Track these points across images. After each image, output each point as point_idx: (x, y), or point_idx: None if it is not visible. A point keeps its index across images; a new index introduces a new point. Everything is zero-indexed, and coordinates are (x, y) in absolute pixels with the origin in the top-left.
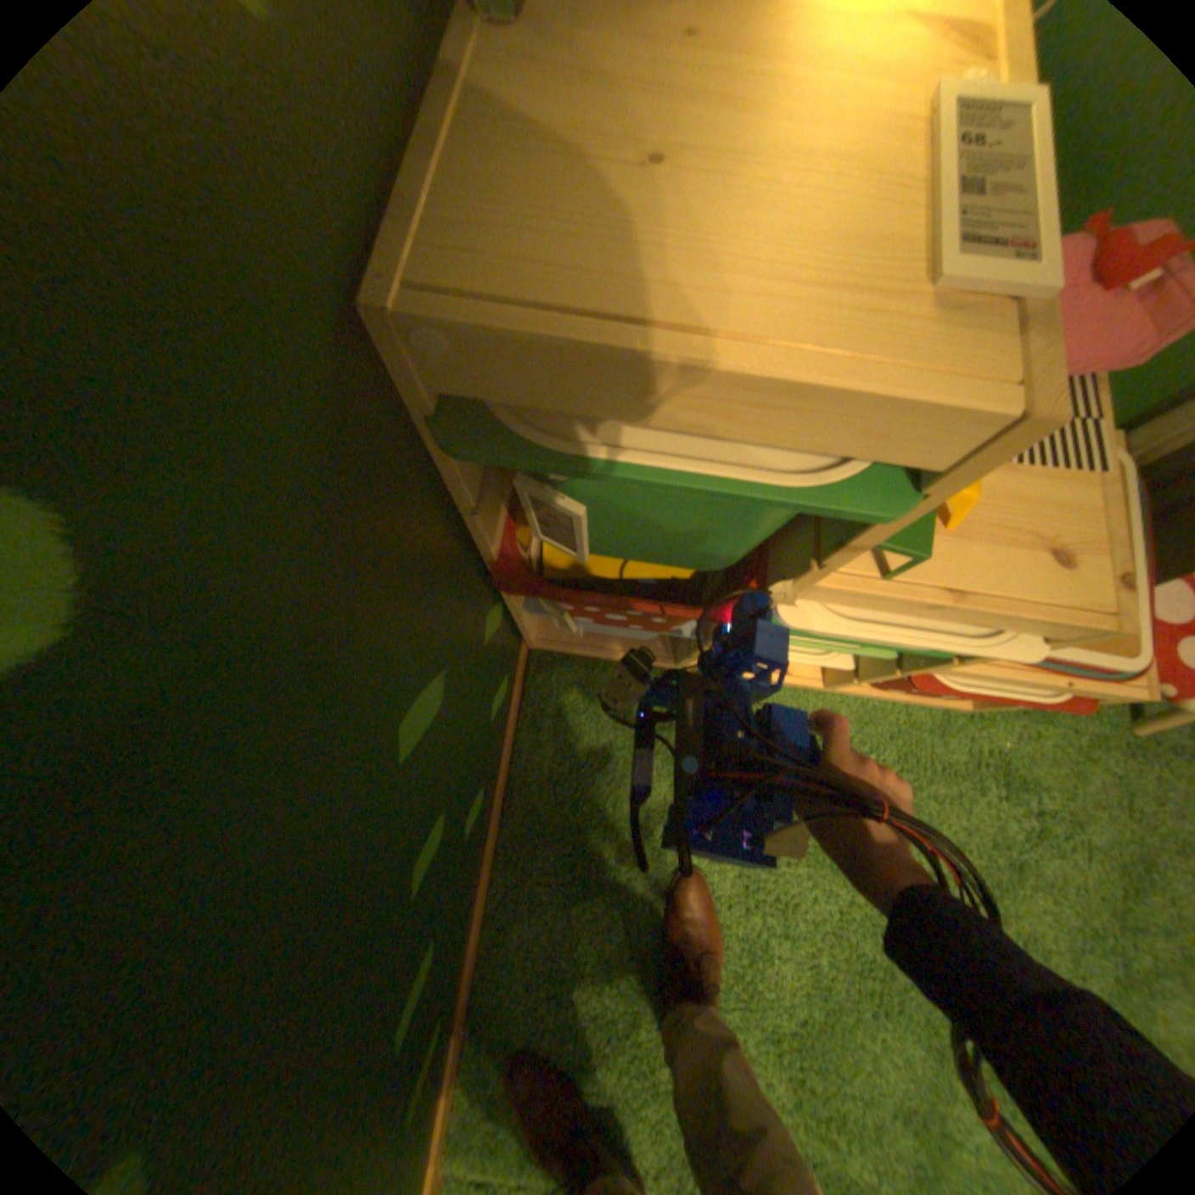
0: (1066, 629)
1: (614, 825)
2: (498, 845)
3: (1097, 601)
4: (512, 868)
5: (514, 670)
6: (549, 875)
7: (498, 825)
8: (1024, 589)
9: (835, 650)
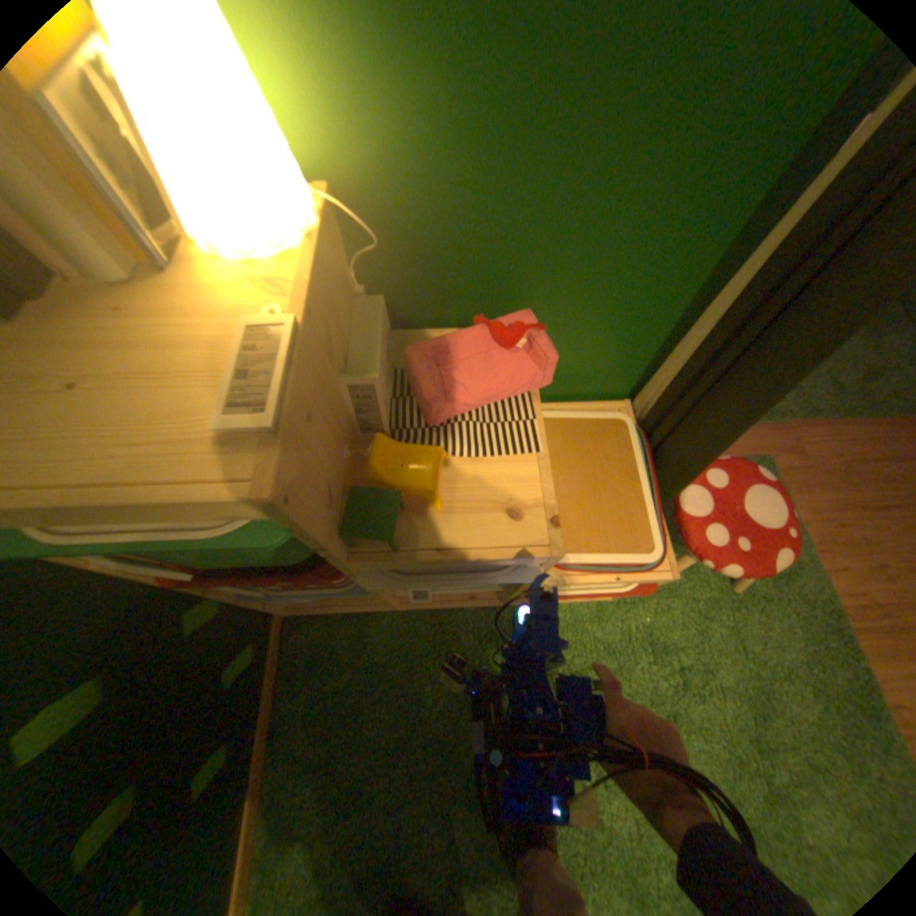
0: (534, 557)
1: (356, 751)
2: (262, 790)
3: (537, 538)
4: (275, 808)
5: (261, 639)
6: (306, 808)
7: (261, 772)
8: (489, 539)
9: (441, 588)
